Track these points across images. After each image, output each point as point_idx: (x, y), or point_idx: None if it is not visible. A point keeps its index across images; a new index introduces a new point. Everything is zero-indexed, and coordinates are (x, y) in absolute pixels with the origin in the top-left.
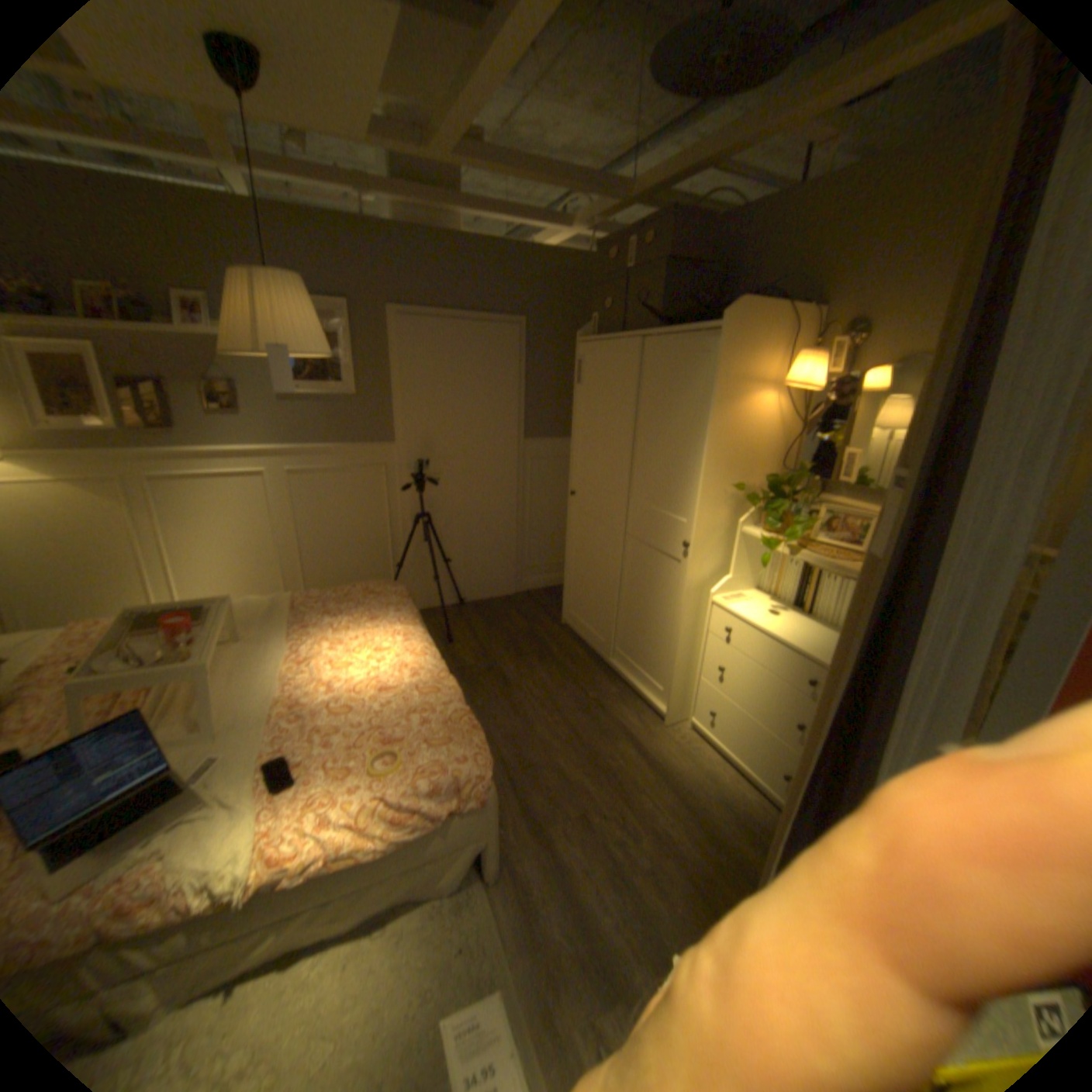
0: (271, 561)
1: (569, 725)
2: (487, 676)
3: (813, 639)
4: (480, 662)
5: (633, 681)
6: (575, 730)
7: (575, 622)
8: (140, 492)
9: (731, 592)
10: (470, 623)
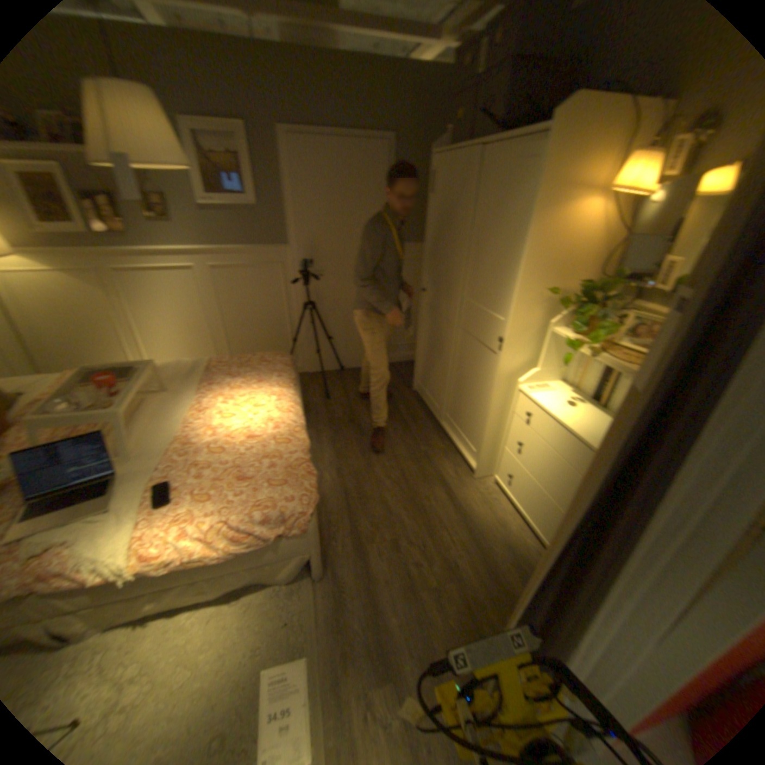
0: (206, 334)
1: (400, 470)
2: (349, 427)
3: (599, 433)
4: (346, 416)
5: (456, 442)
6: (404, 475)
7: (421, 392)
8: (112, 281)
9: (537, 383)
10: (345, 386)
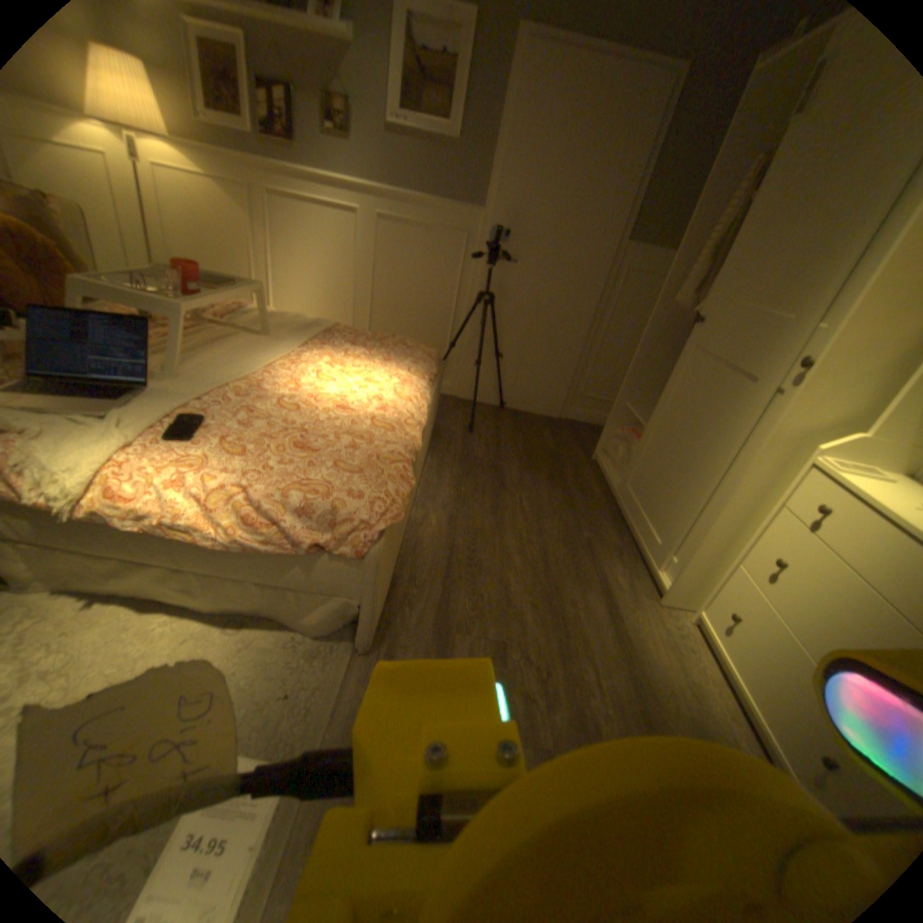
0: (344, 305)
1: (540, 549)
2: (484, 471)
3: None
4: (485, 458)
5: (641, 540)
6: (544, 558)
7: (604, 461)
8: (257, 203)
9: (853, 461)
10: (496, 425)
